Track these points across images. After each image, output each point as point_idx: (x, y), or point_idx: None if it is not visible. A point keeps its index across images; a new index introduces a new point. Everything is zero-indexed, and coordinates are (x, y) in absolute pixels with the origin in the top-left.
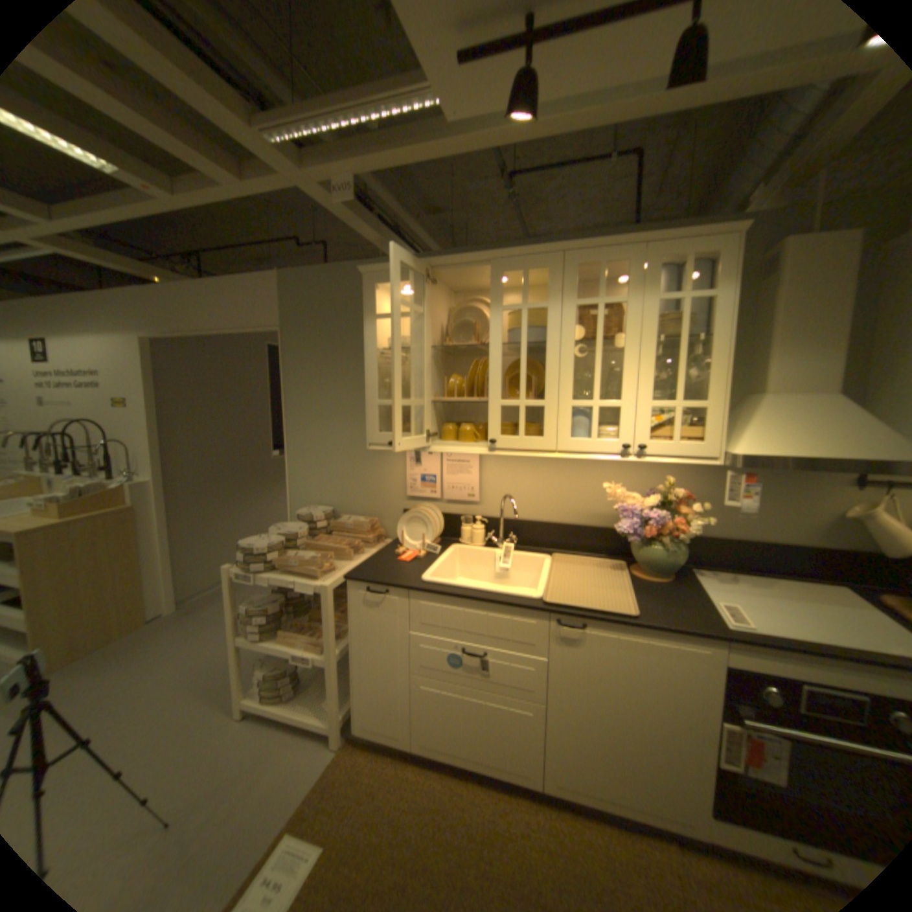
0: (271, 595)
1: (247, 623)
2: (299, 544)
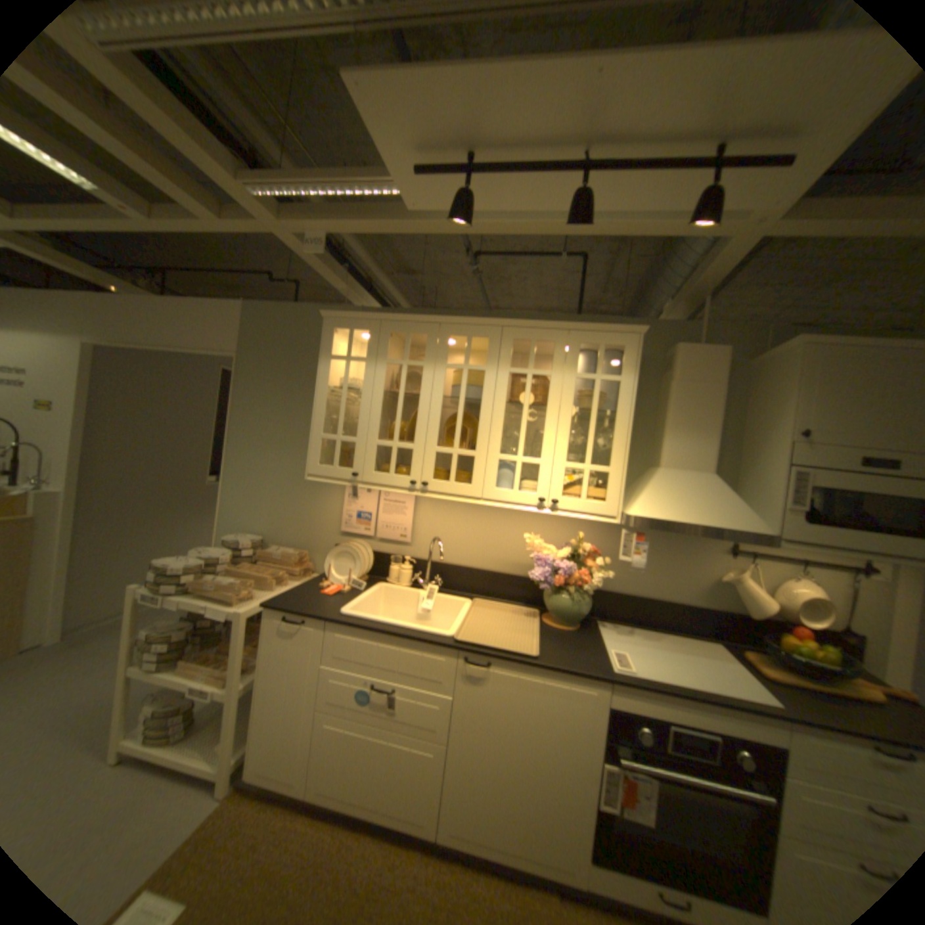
0: (178, 622)
1: (145, 650)
2: (219, 569)
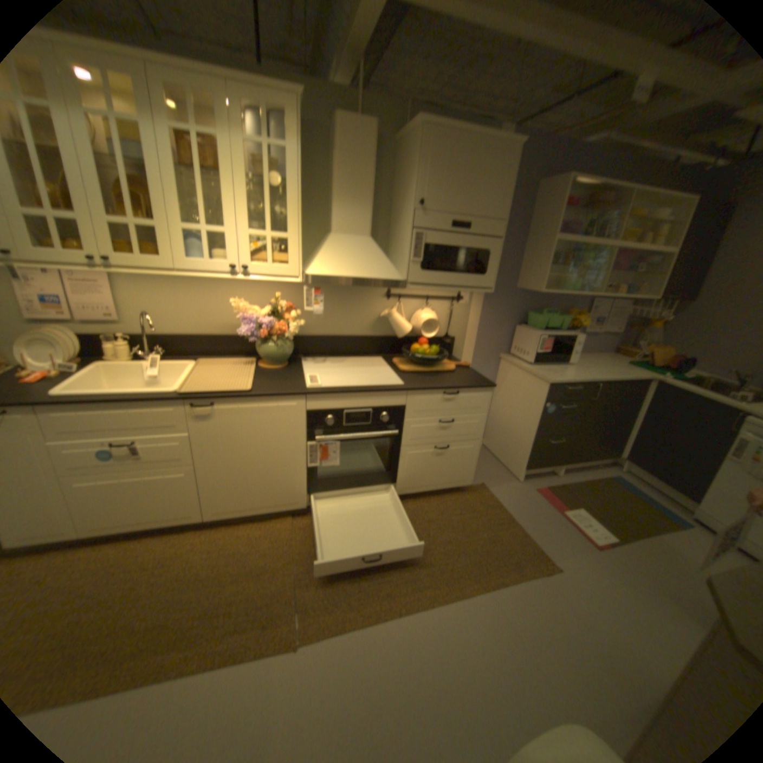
0: None
1: None
2: None
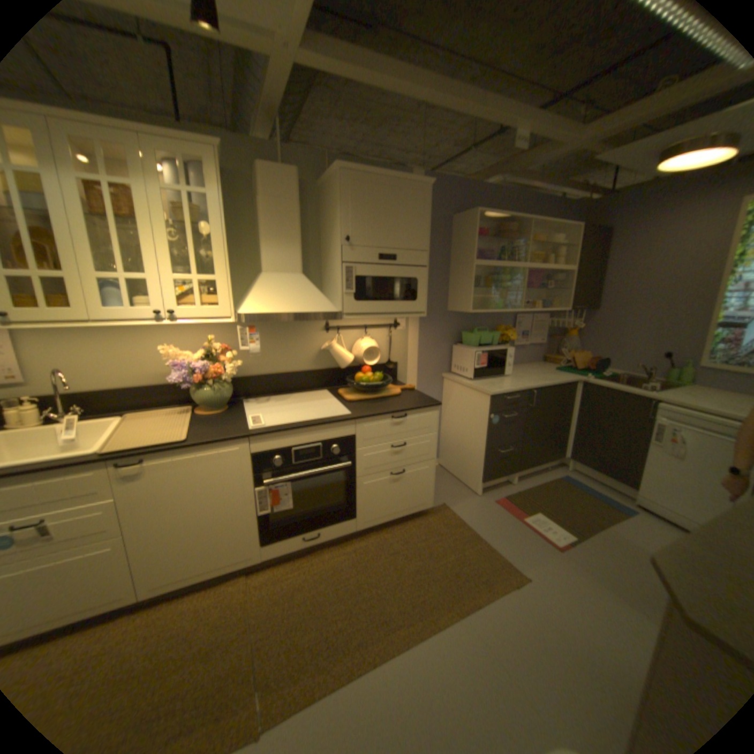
0: None
1: None
2: None
